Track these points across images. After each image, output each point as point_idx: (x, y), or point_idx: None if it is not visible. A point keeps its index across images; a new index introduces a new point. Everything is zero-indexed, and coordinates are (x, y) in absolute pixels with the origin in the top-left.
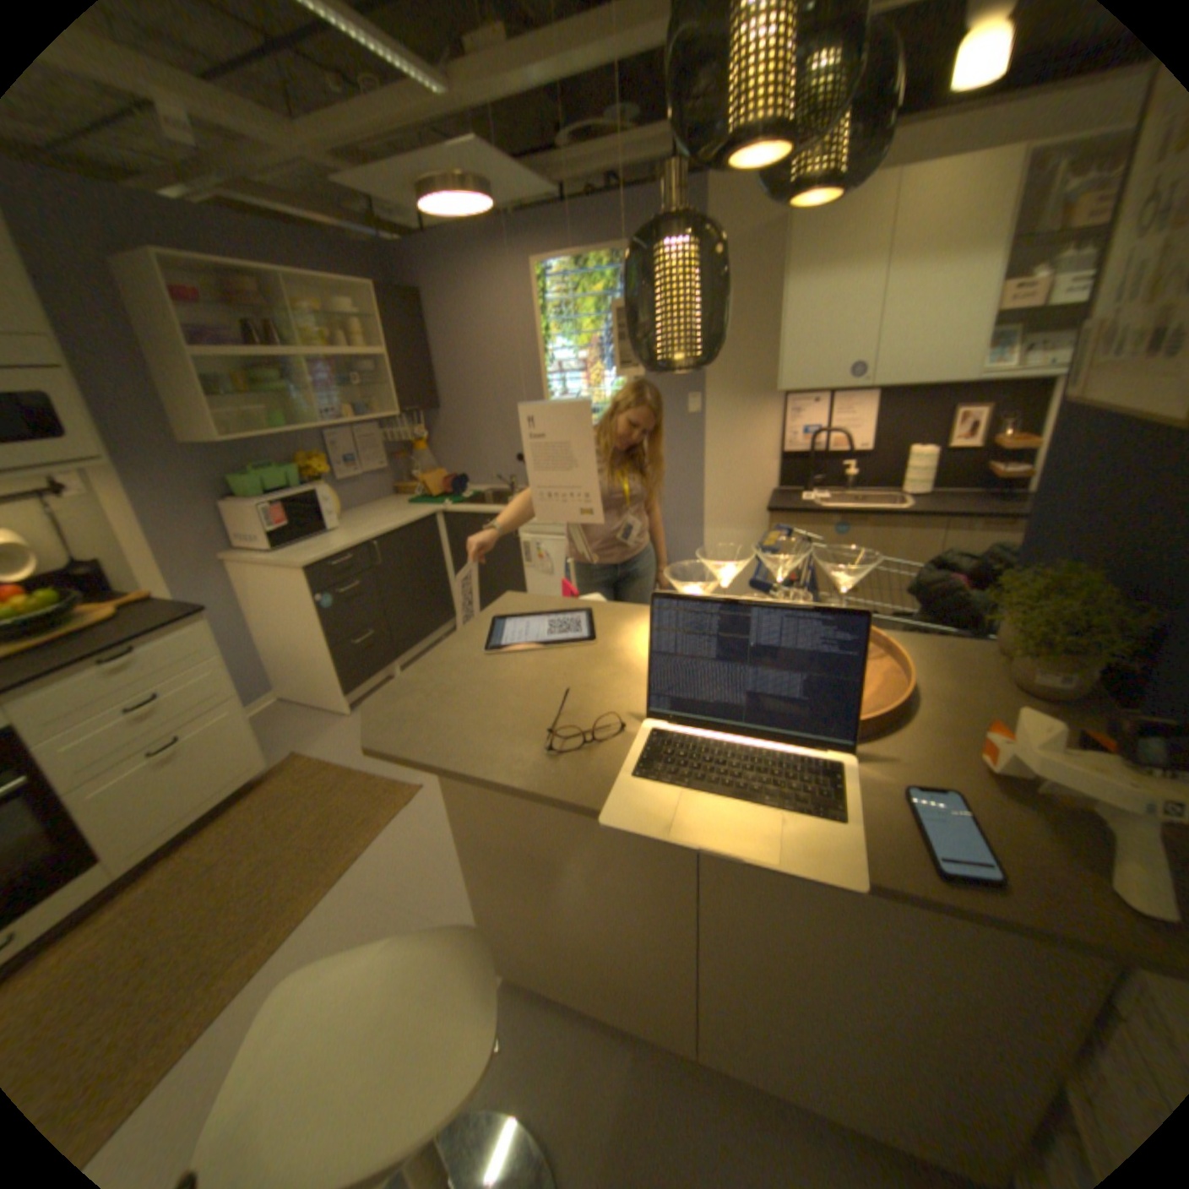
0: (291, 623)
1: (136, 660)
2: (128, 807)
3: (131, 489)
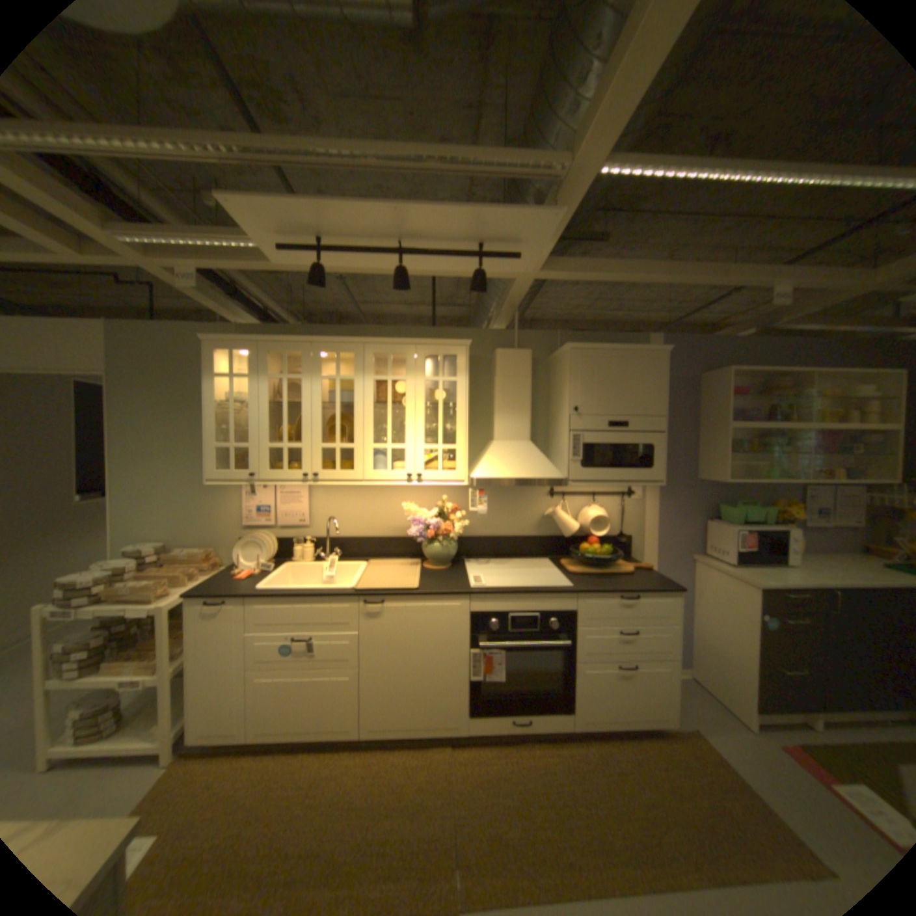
0: (736, 629)
1: (640, 607)
2: (601, 695)
3: (665, 502)
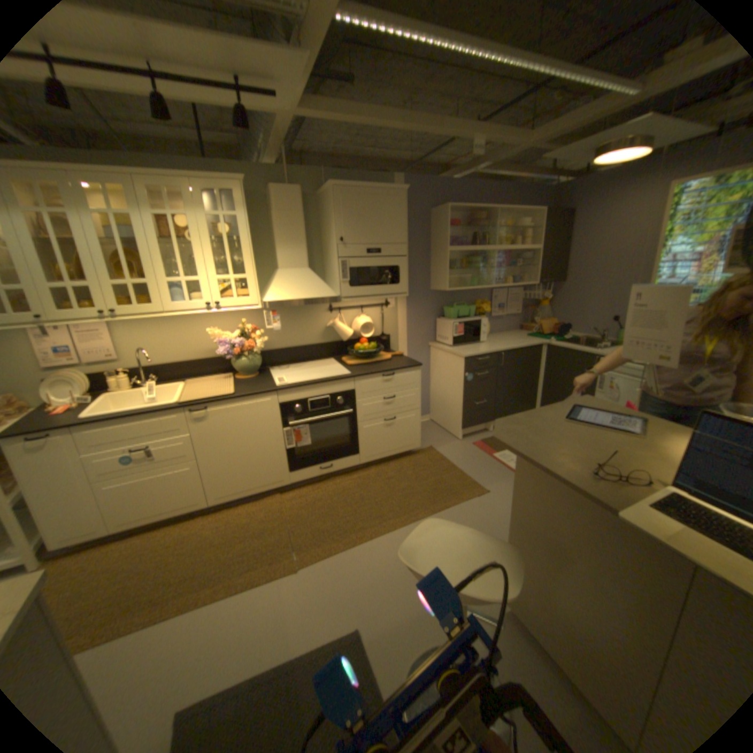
0: (451, 384)
1: (394, 380)
2: (374, 438)
3: (409, 308)
